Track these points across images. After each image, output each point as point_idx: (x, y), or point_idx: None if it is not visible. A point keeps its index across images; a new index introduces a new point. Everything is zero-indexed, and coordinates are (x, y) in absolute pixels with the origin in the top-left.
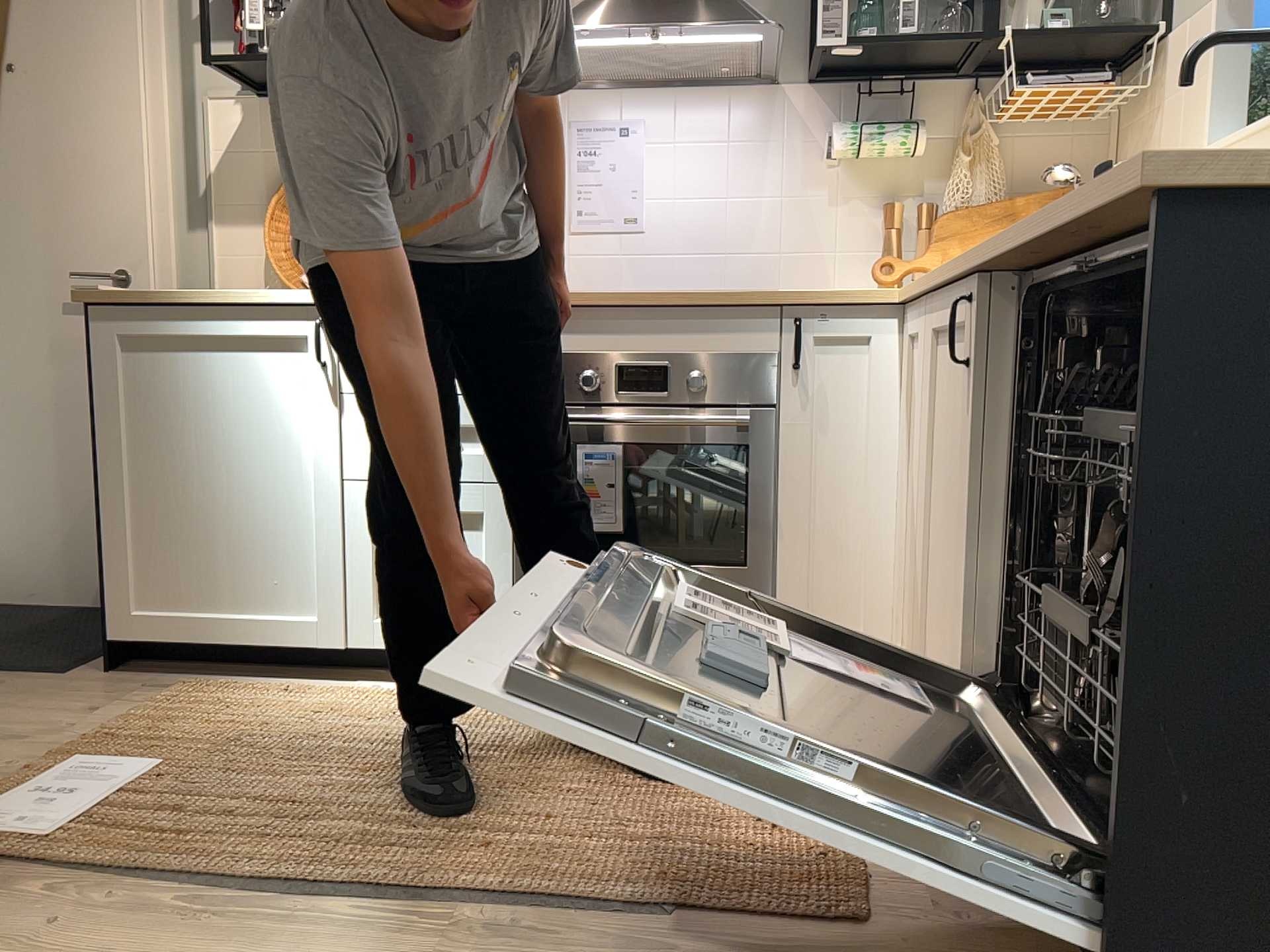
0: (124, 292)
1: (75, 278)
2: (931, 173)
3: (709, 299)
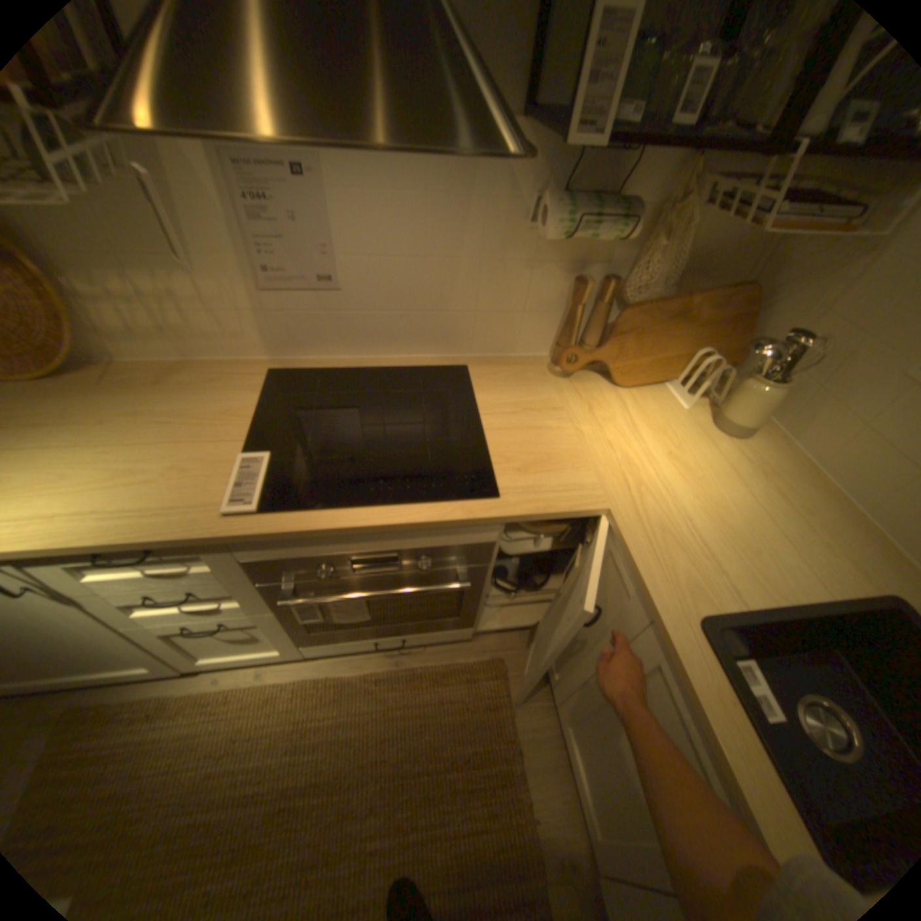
0: None
1: None
2: (627, 238)
3: (433, 525)
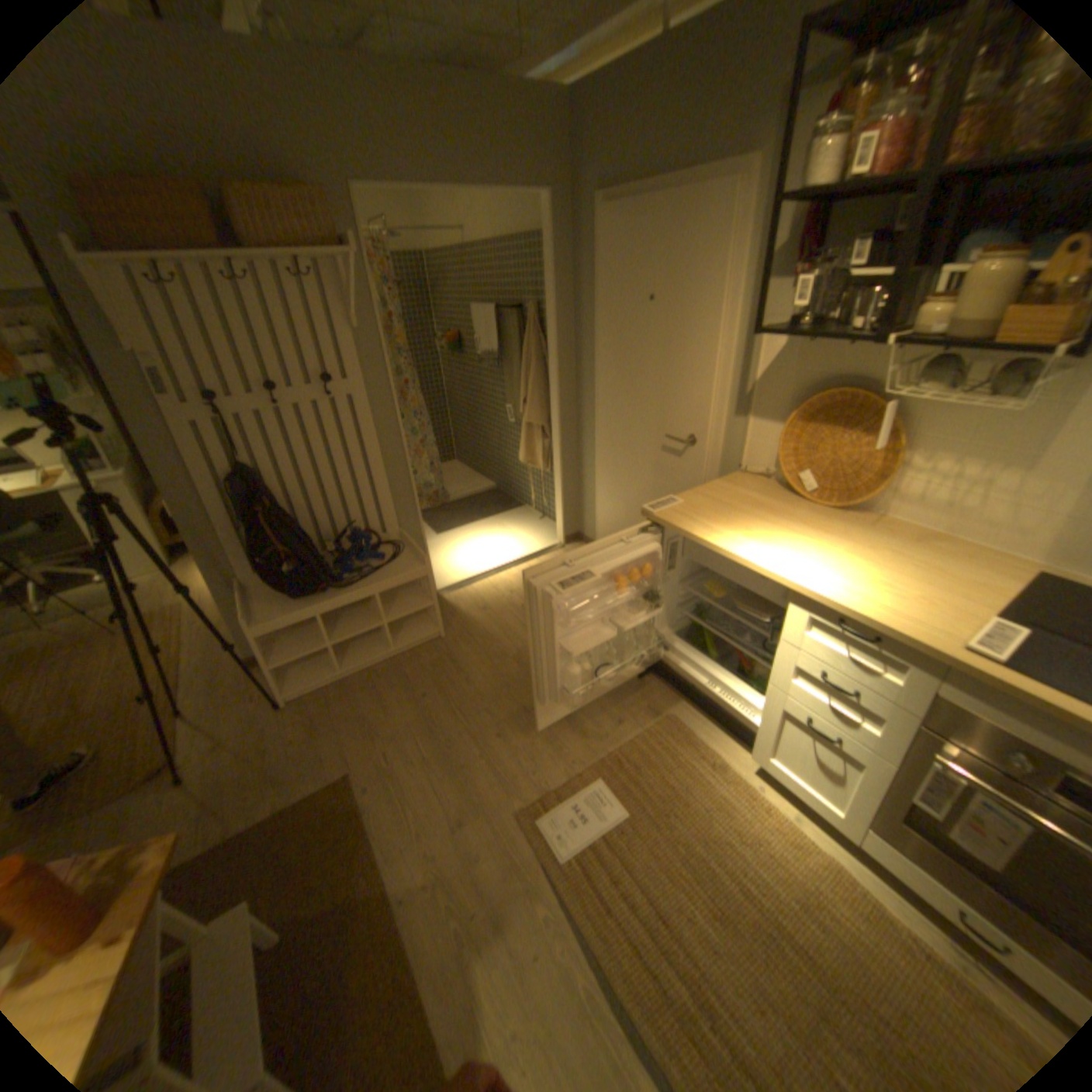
0: (668, 513)
1: (667, 438)
2: None
3: None
